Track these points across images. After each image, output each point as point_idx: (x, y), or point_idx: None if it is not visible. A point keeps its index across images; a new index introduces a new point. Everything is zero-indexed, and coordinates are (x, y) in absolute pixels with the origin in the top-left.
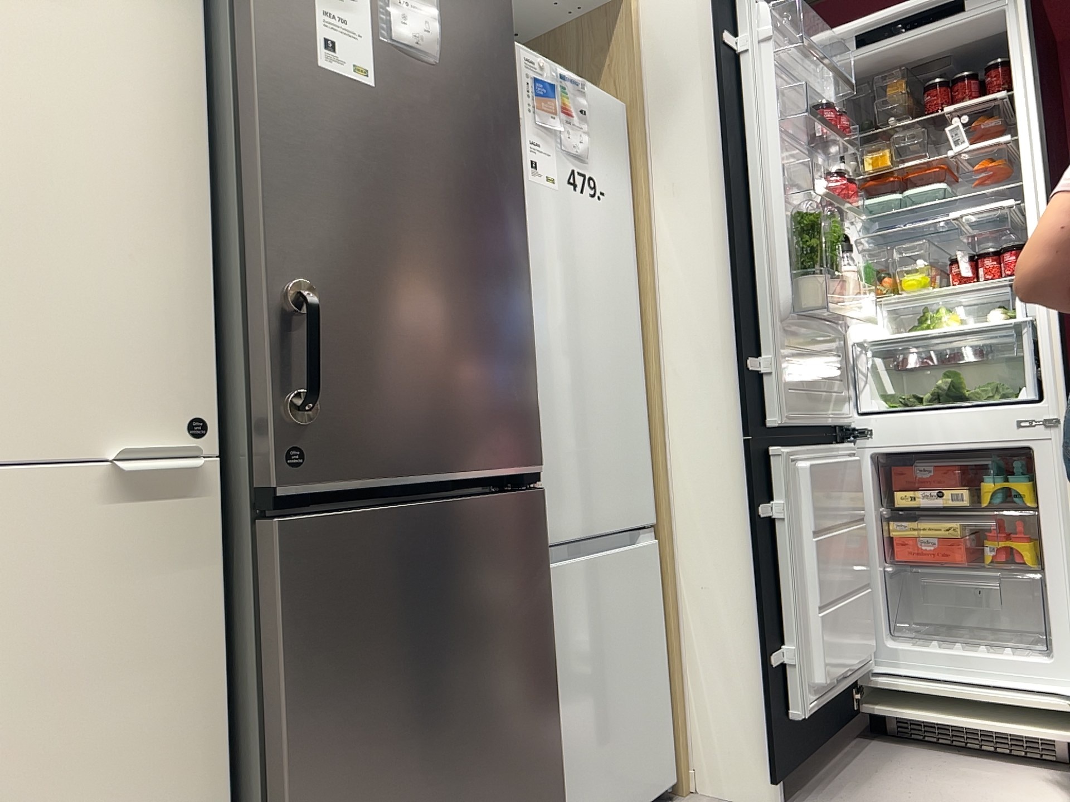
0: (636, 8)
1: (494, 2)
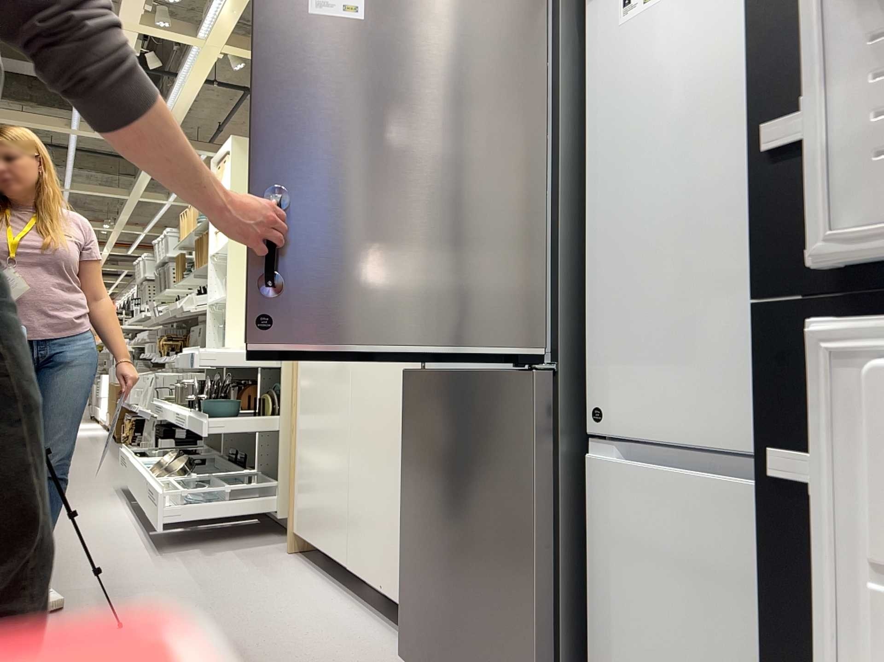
0: None
1: None
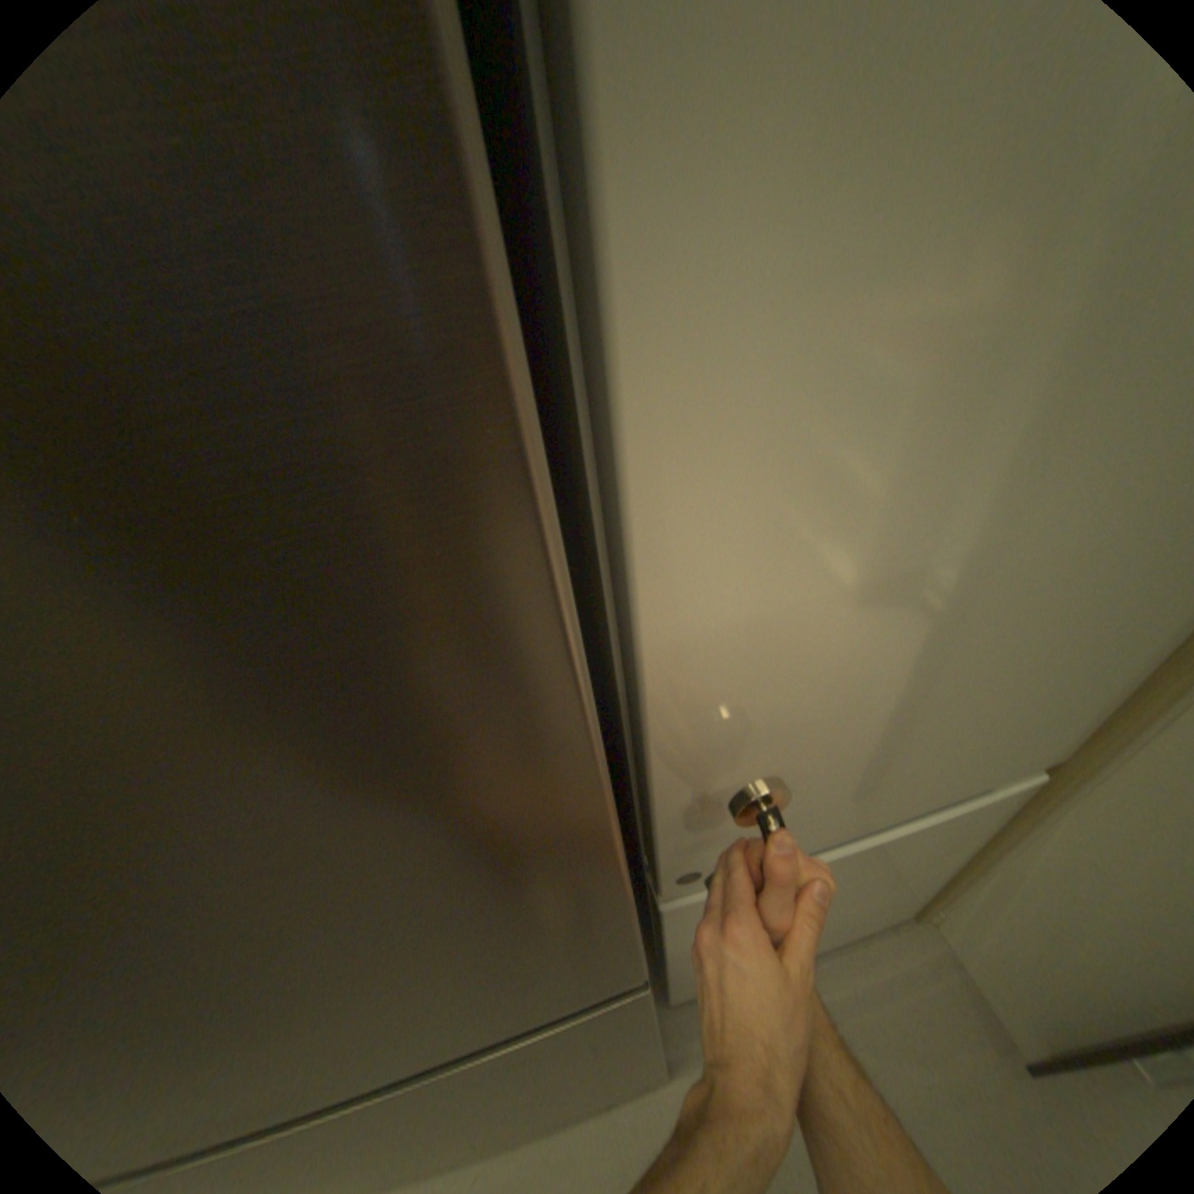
0: None
1: None
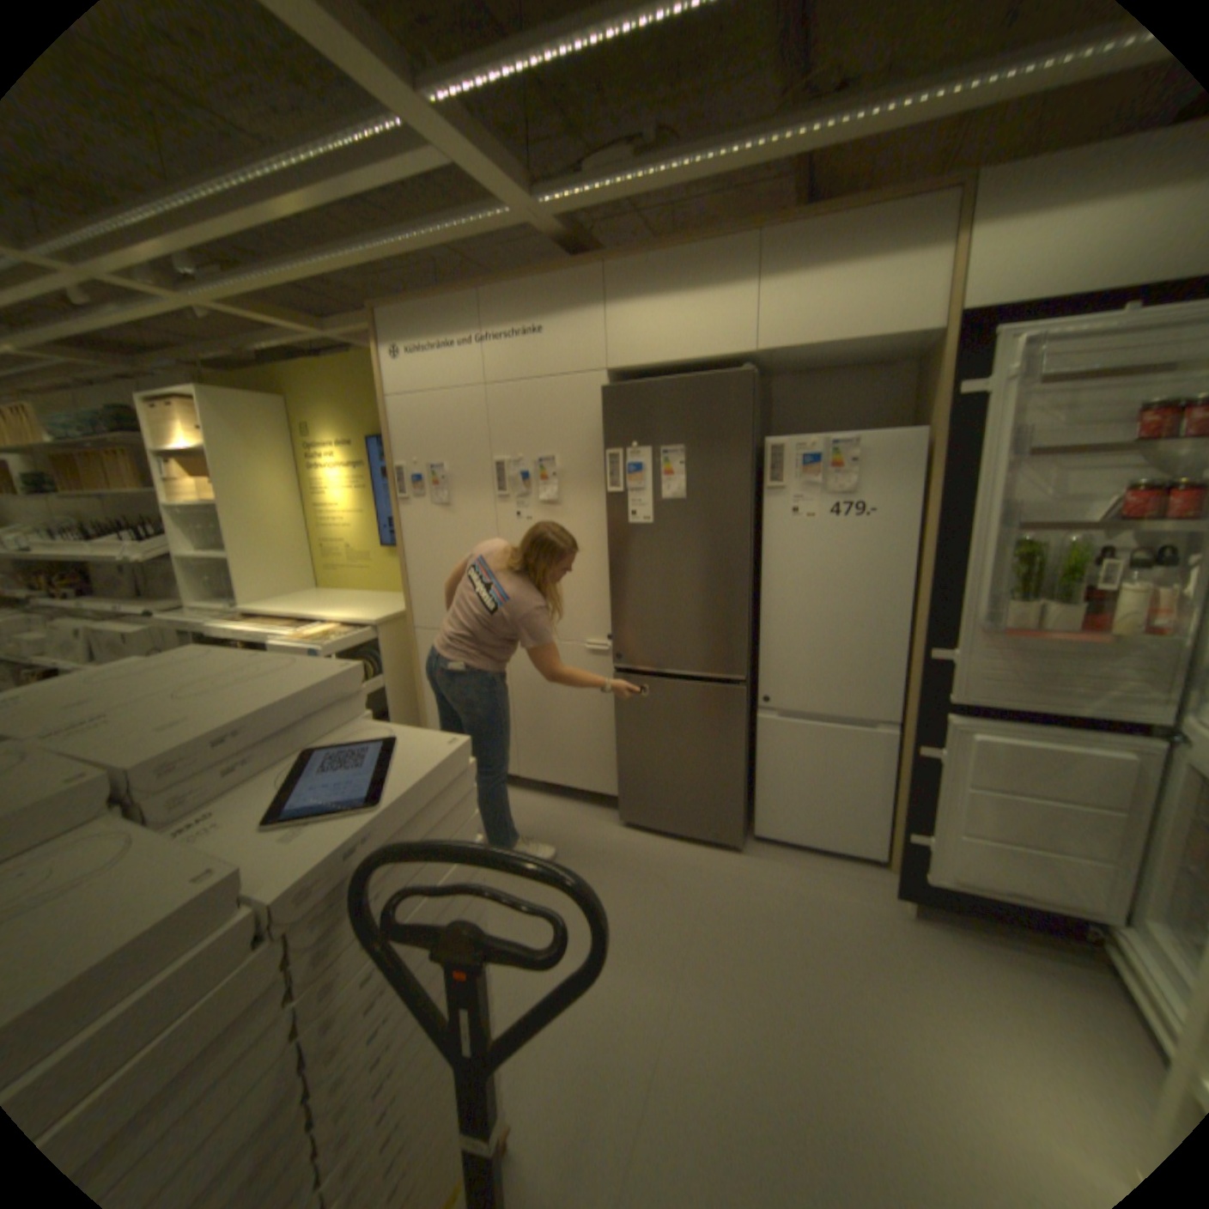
0: (955, 338)
1: (735, 447)
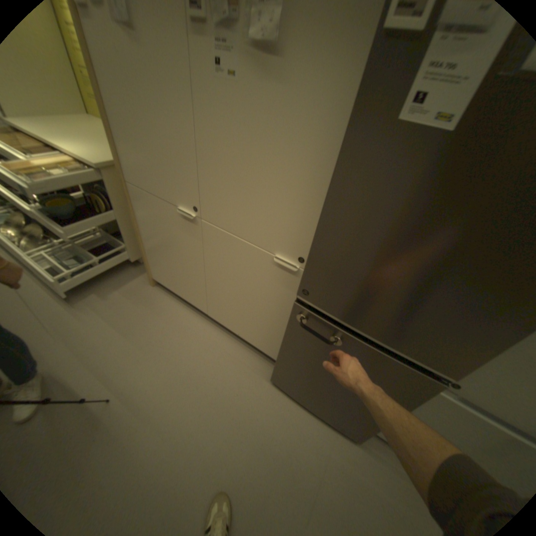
0: None
1: None
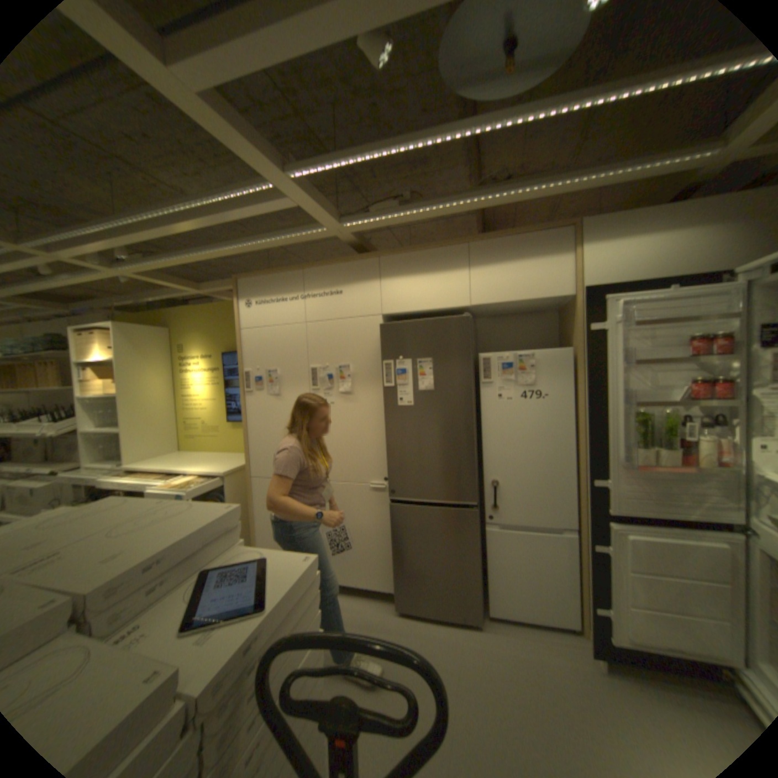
0: (581, 300)
1: (462, 359)
